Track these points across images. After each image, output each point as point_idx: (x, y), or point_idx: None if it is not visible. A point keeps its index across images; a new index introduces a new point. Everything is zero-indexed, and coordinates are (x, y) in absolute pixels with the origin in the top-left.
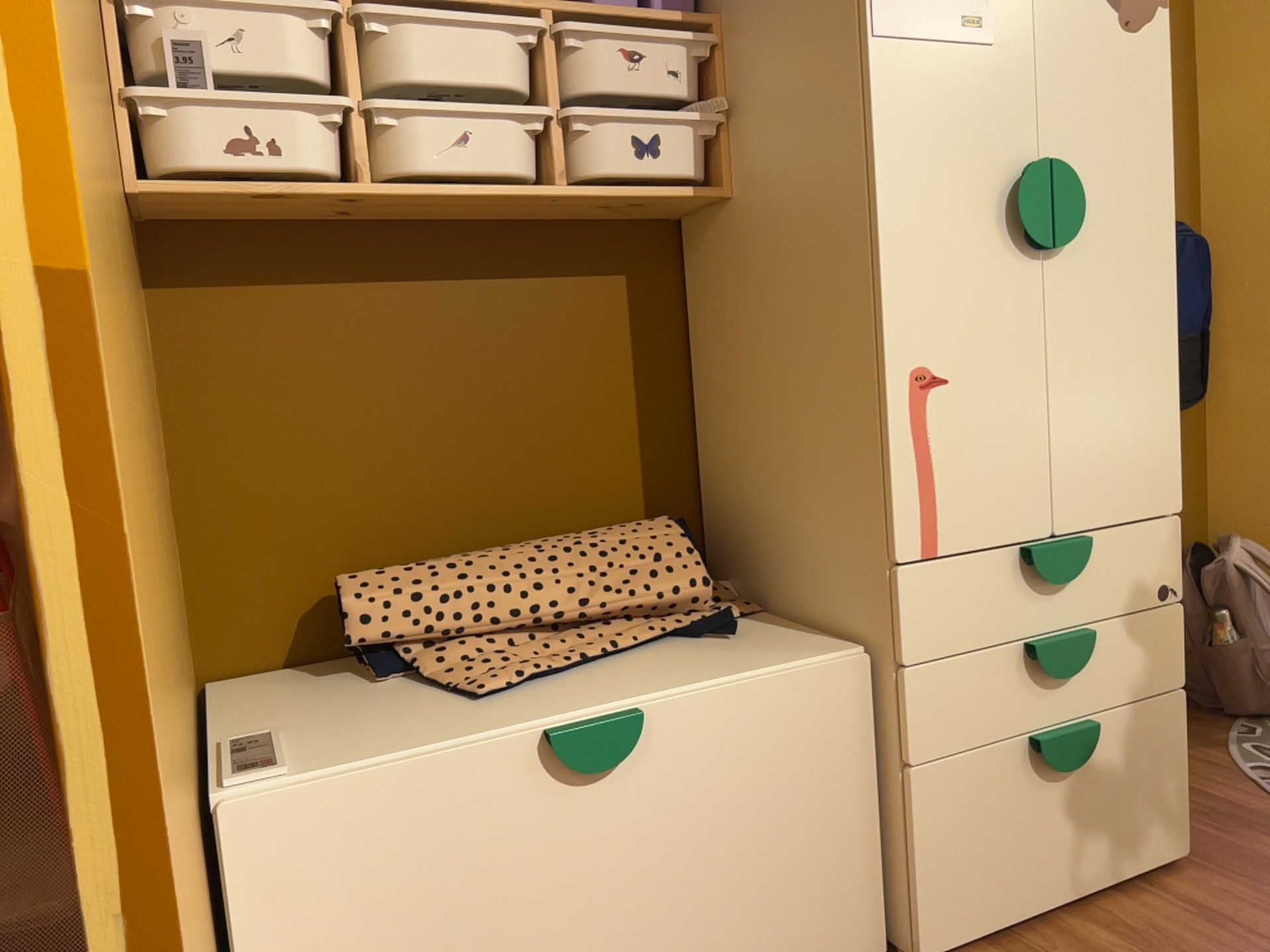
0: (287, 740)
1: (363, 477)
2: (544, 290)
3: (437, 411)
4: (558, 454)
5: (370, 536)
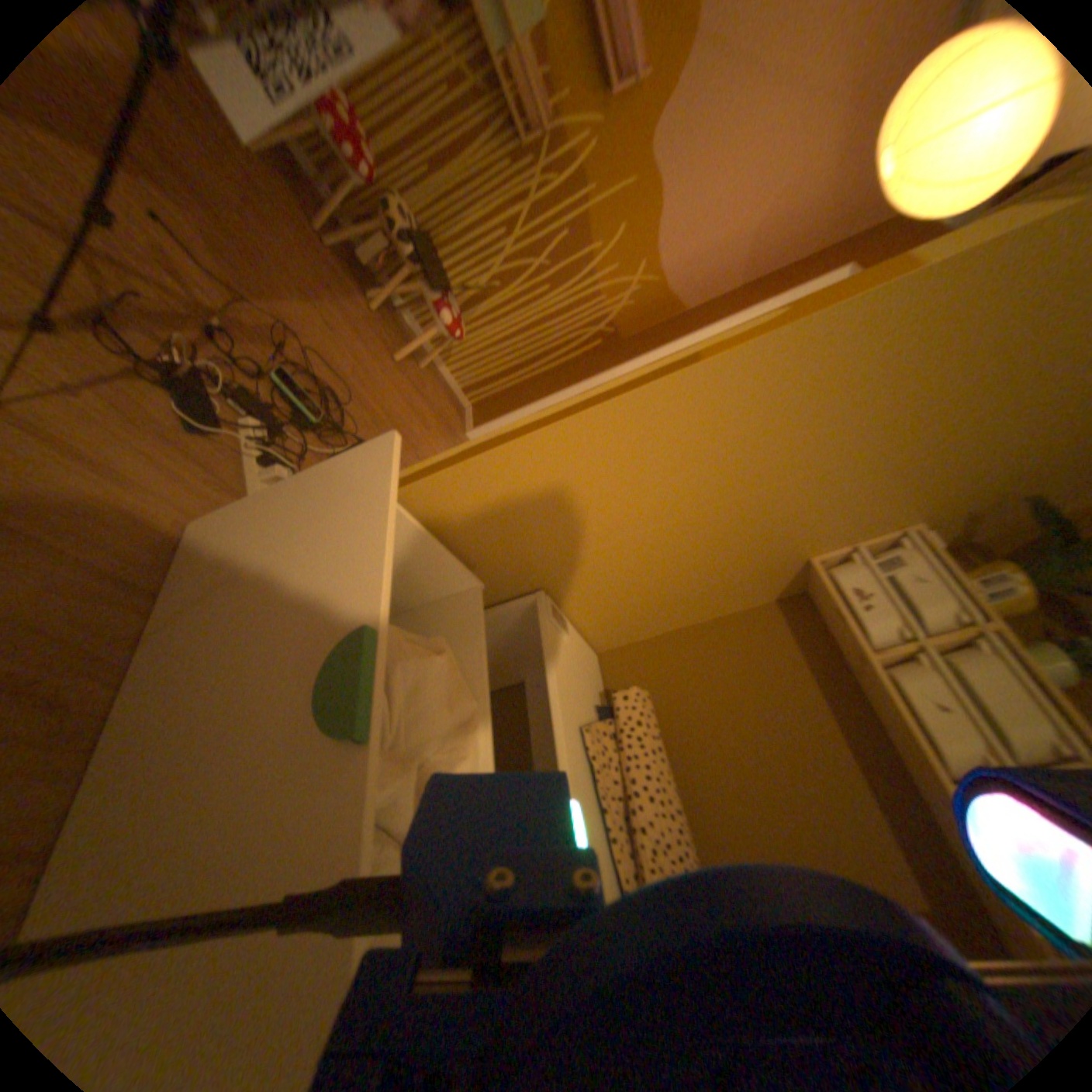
0: (564, 643)
1: (704, 716)
2: (873, 828)
3: (756, 755)
4: (750, 851)
5: (672, 724)
